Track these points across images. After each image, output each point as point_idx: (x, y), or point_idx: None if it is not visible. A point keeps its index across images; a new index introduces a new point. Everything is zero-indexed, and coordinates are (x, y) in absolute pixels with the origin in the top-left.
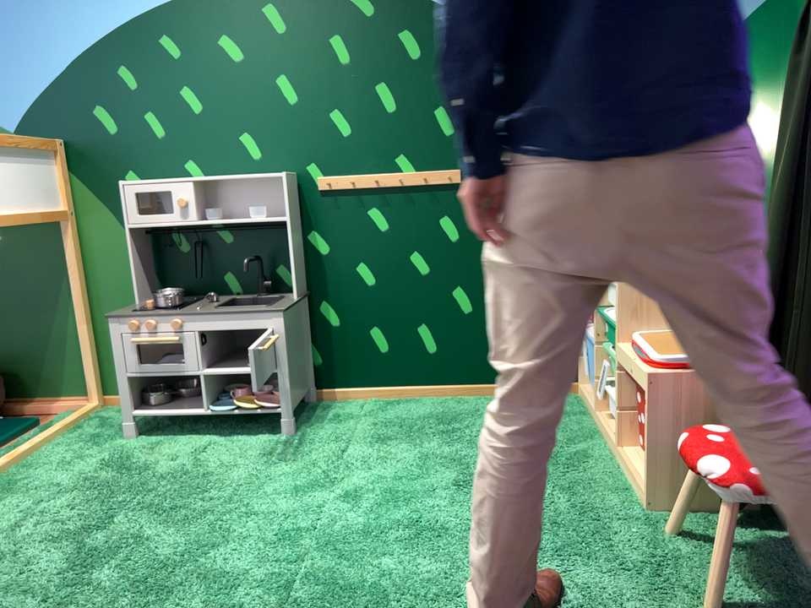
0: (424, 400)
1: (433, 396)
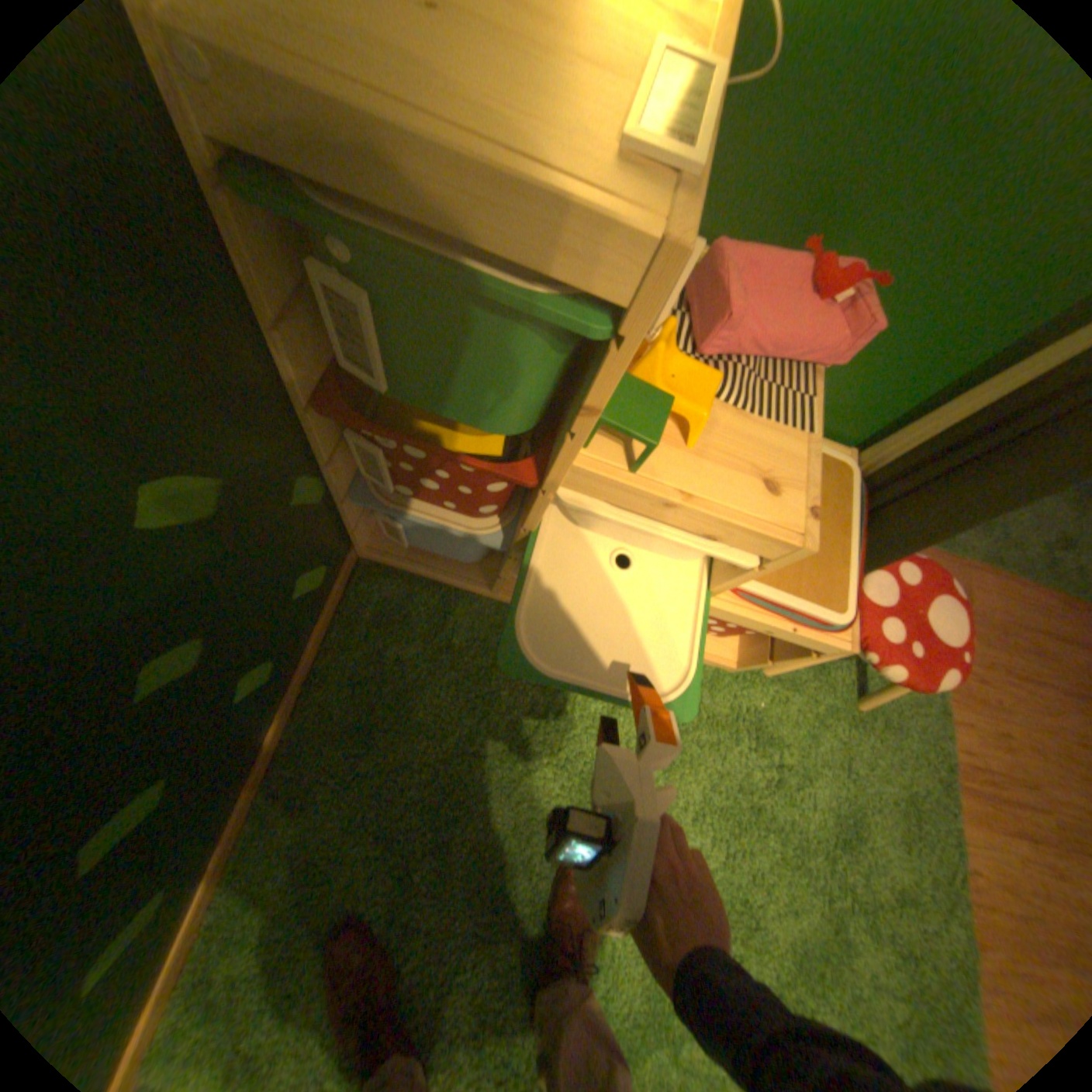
0: (232, 894)
1: (226, 867)
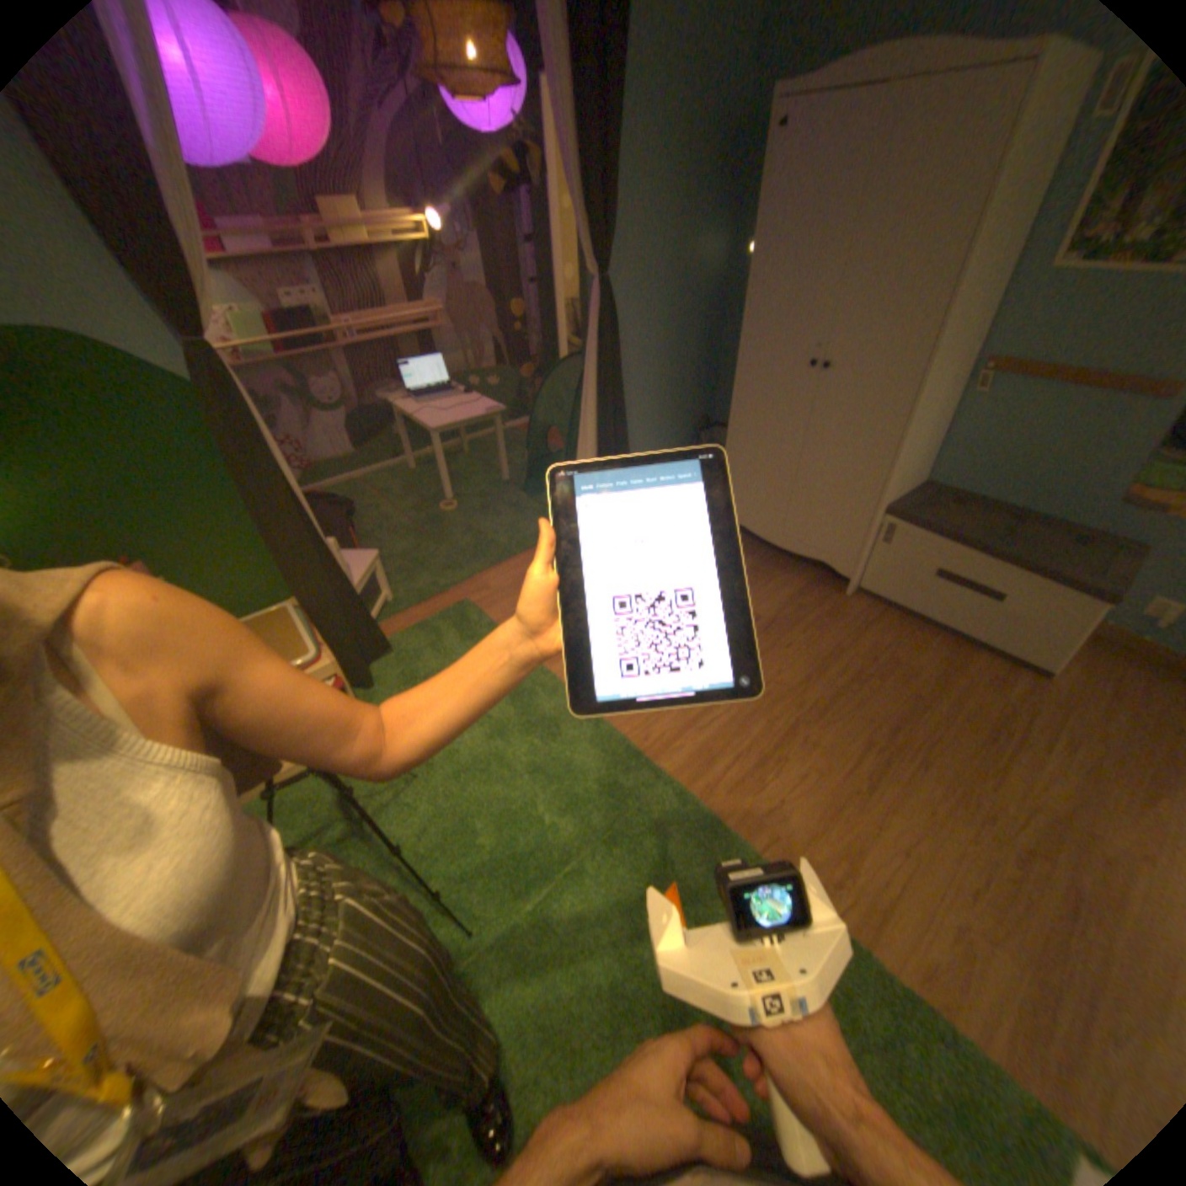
0: None
1: None
